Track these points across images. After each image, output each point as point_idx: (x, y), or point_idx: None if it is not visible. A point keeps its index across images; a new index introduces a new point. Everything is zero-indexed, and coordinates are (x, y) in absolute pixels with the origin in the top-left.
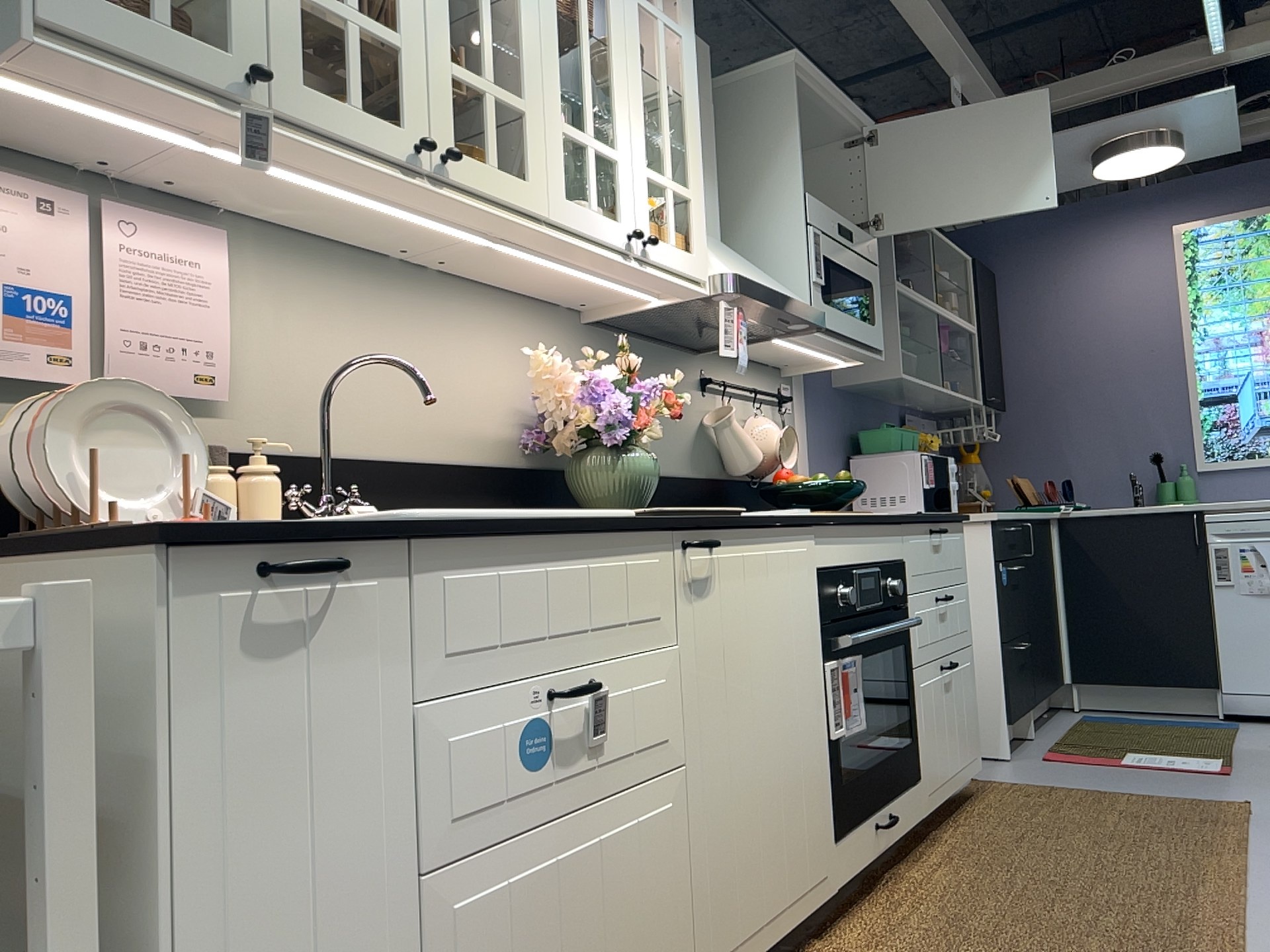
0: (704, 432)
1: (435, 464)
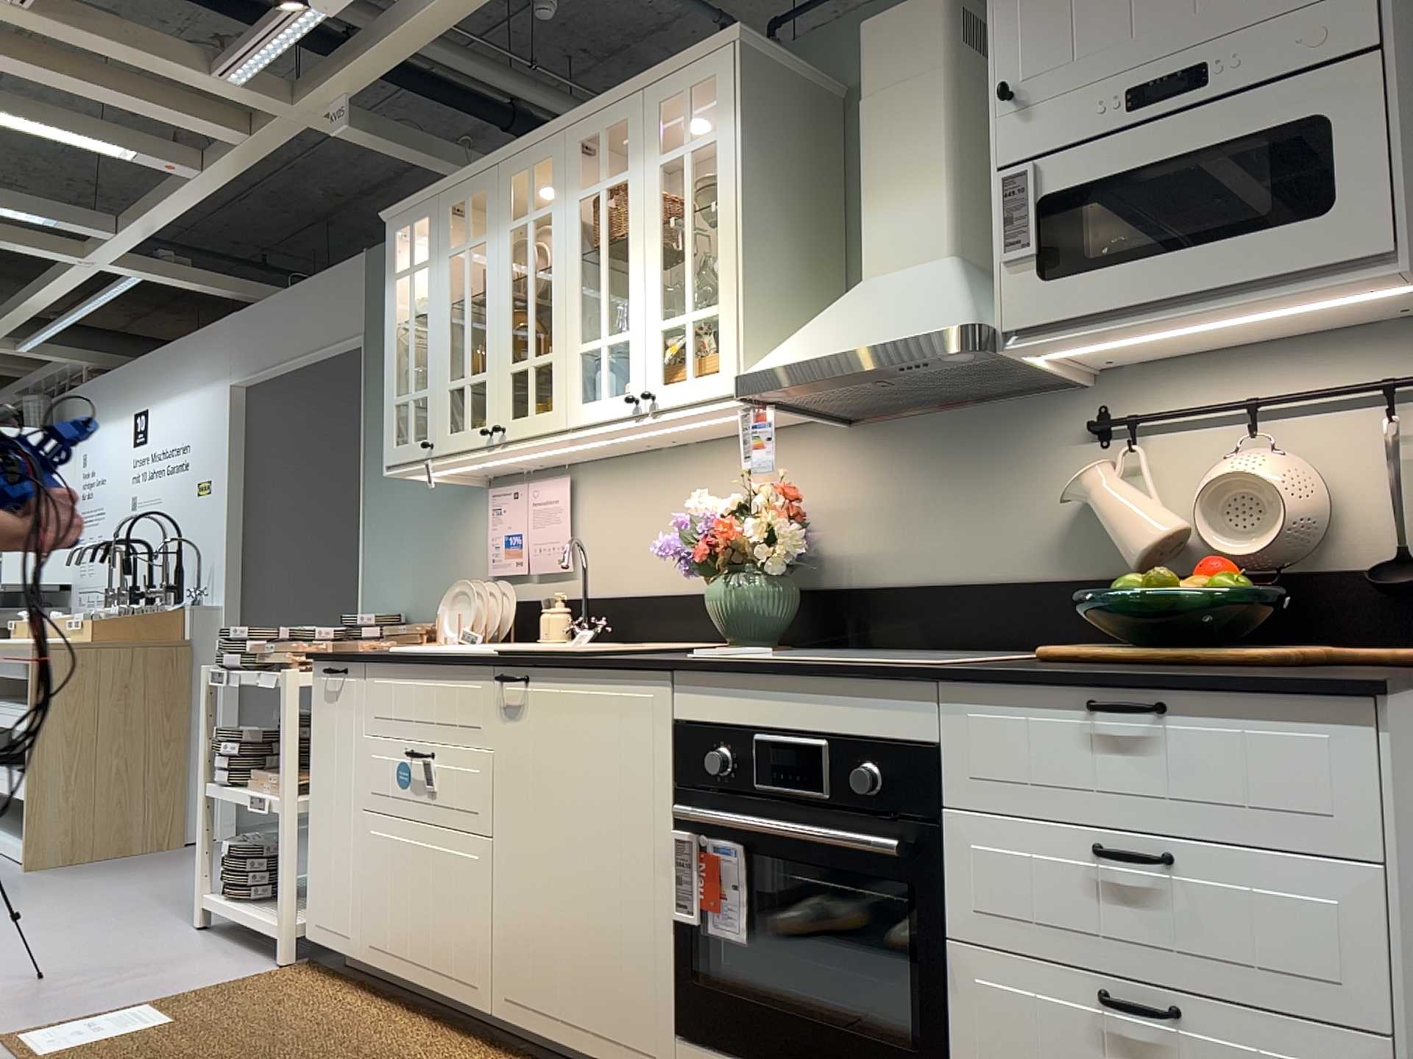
0: (1091, 506)
1: (684, 595)
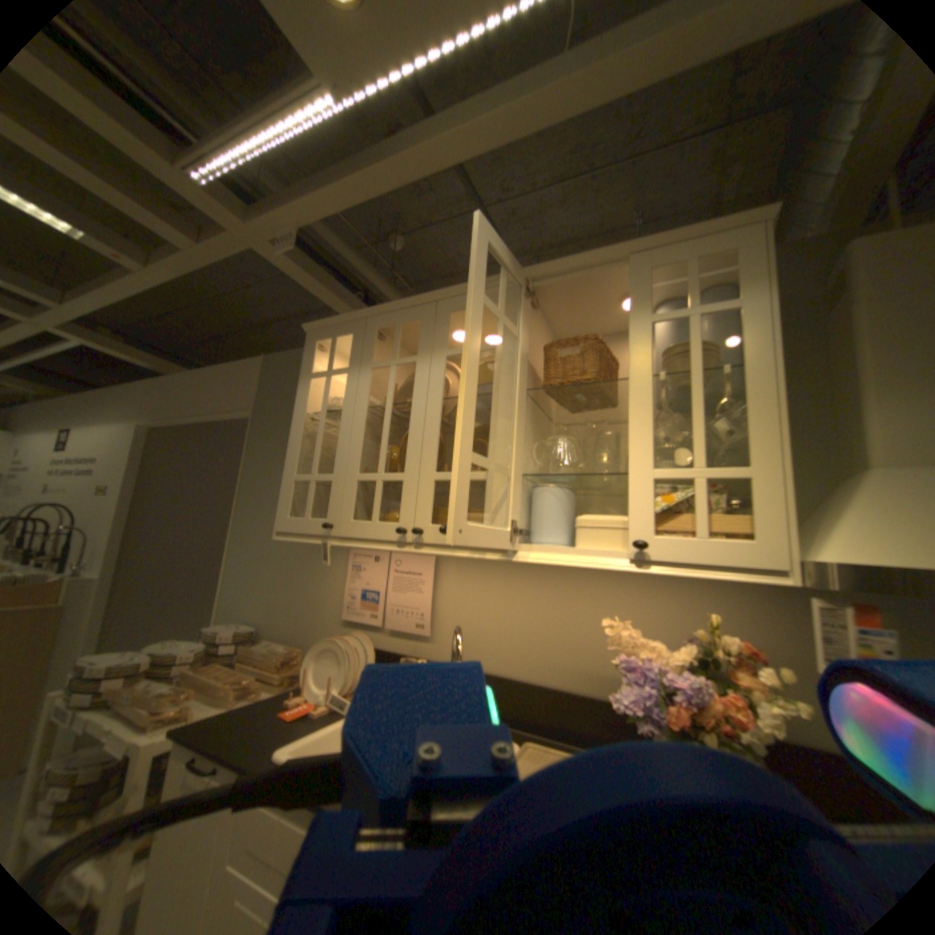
0: None
1: (559, 690)
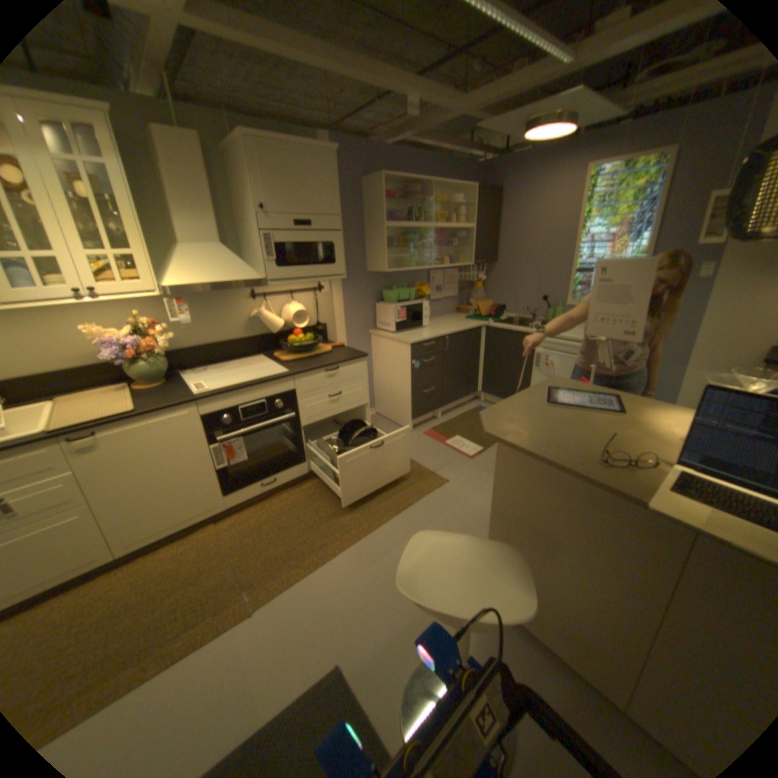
0: (254, 318)
1: (62, 372)
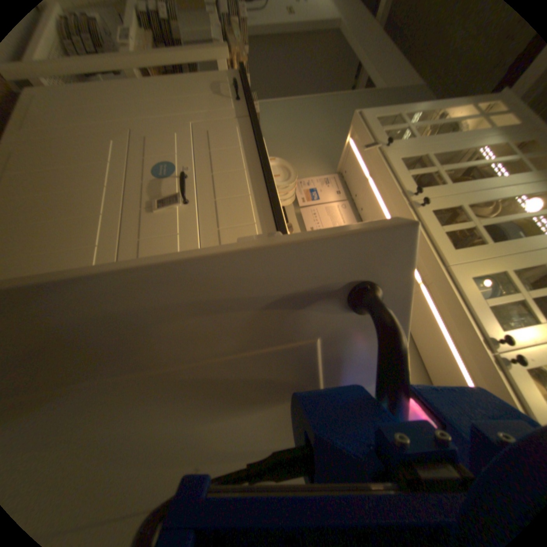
0: None
1: None
